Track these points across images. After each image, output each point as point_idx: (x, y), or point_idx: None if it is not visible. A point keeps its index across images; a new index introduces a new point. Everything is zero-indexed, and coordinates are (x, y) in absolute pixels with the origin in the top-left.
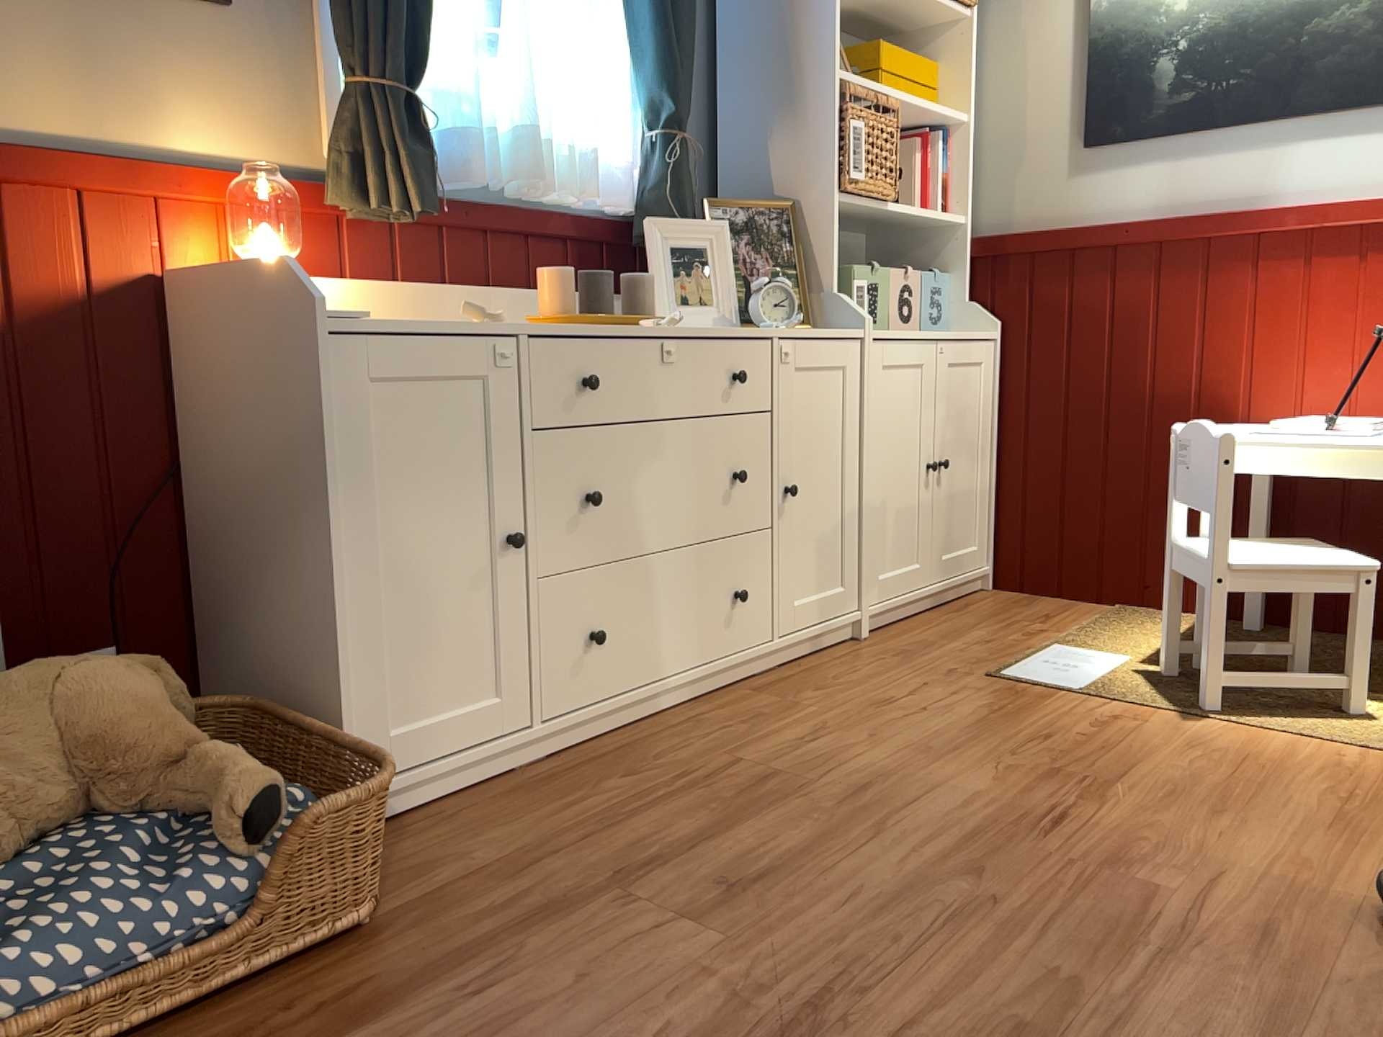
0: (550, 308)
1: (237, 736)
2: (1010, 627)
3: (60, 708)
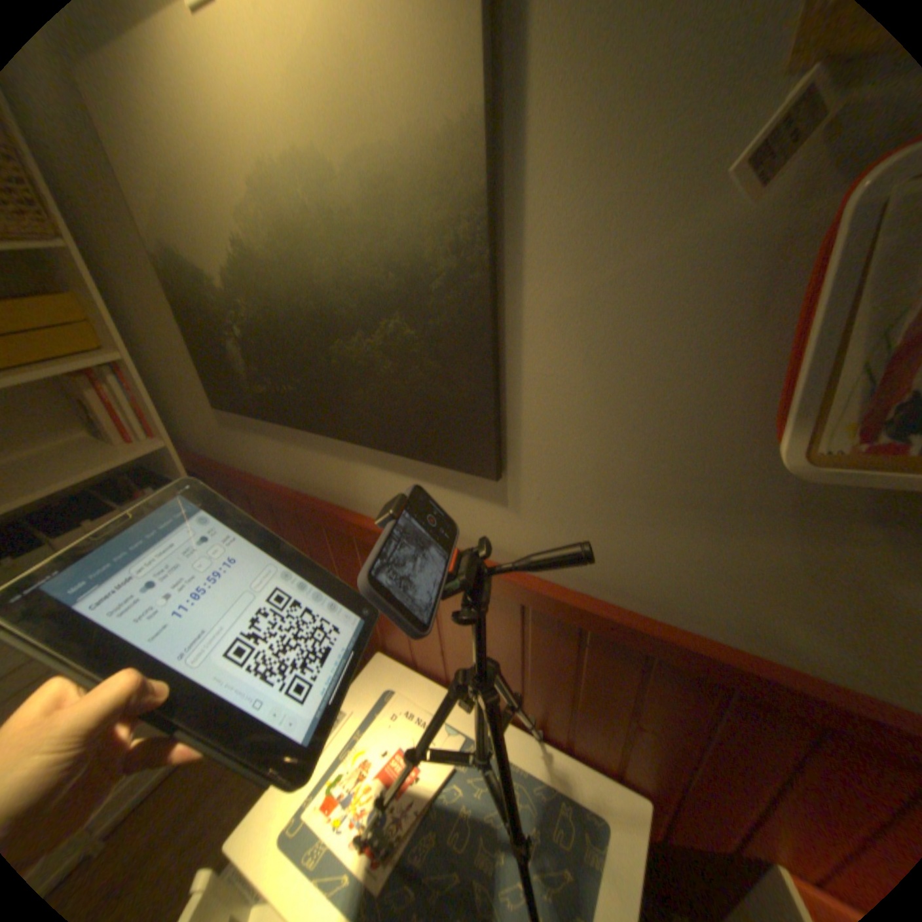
0: None
1: None
2: (240, 787)
3: None
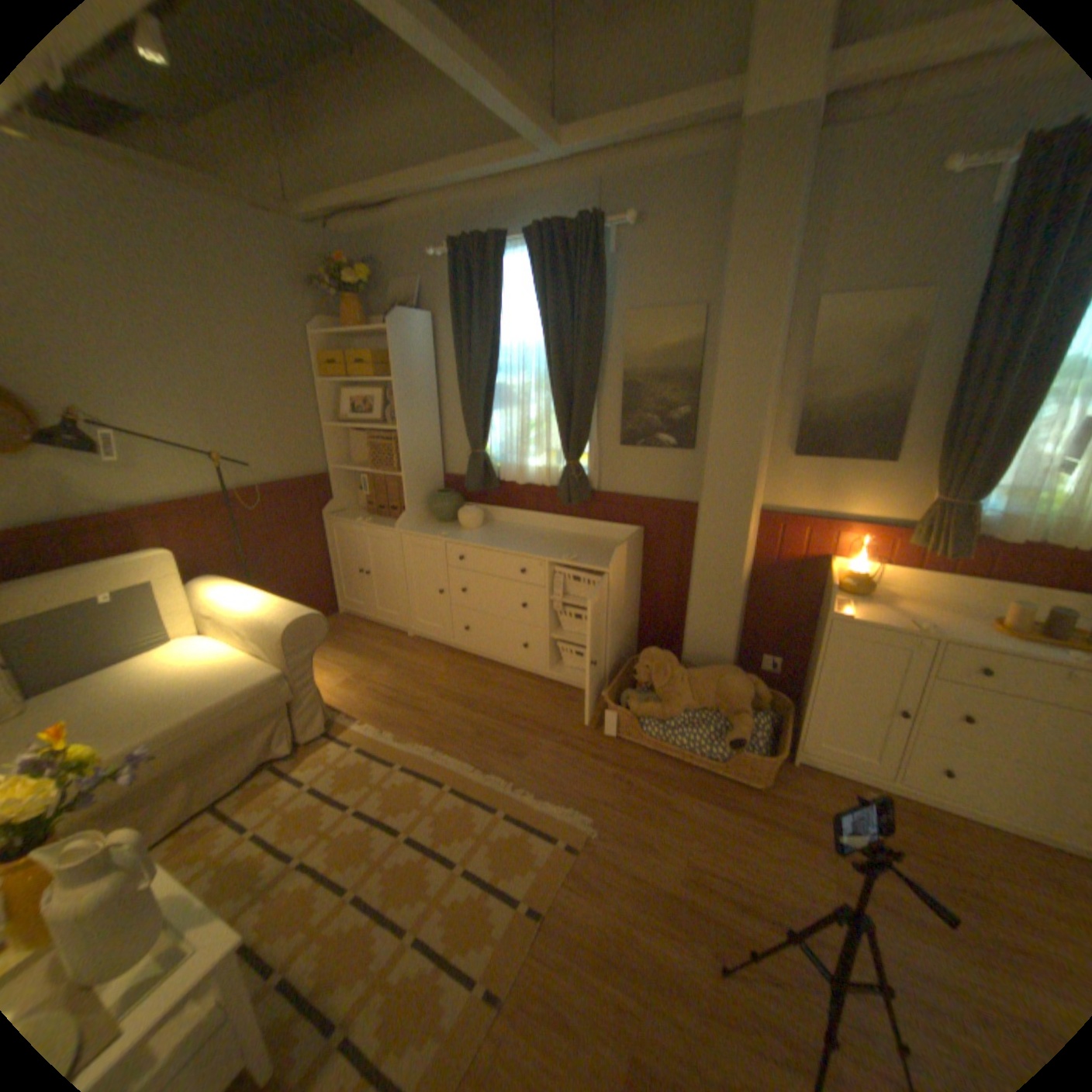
0: (1009, 624)
1: (784, 712)
2: None
3: (720, 685)
